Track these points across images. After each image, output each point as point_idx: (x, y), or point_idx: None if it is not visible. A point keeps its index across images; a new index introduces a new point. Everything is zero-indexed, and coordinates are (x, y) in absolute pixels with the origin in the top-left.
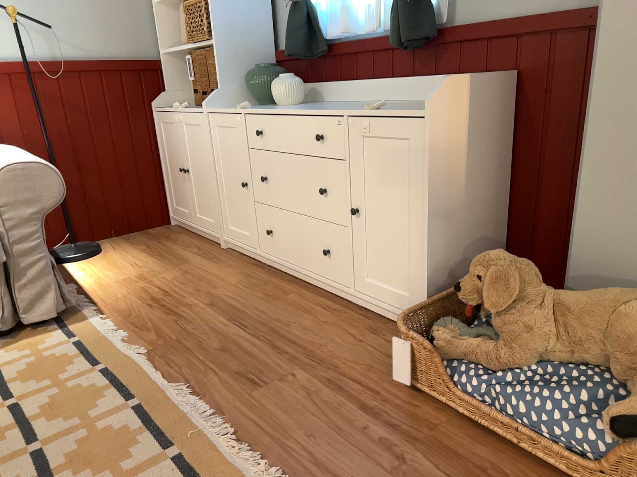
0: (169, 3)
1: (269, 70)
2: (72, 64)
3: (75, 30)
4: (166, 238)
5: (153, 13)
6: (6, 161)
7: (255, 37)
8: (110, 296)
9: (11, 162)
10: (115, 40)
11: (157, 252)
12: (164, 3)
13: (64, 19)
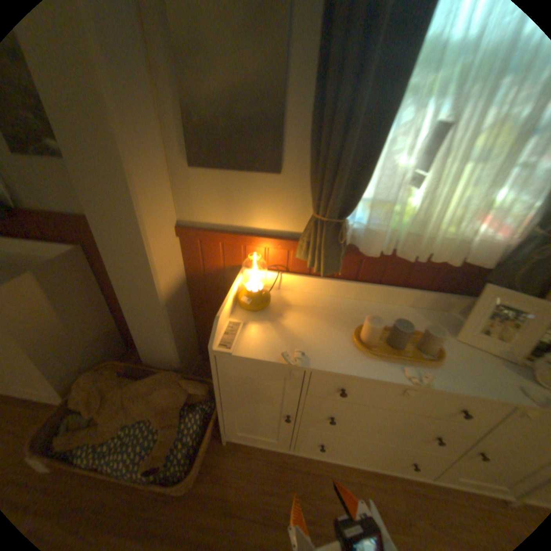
0: None
1: None
2: None
3: None
4: None
5: None
6: None
7: None
8: None
9: None
10: None
11: None
12: None
13: None
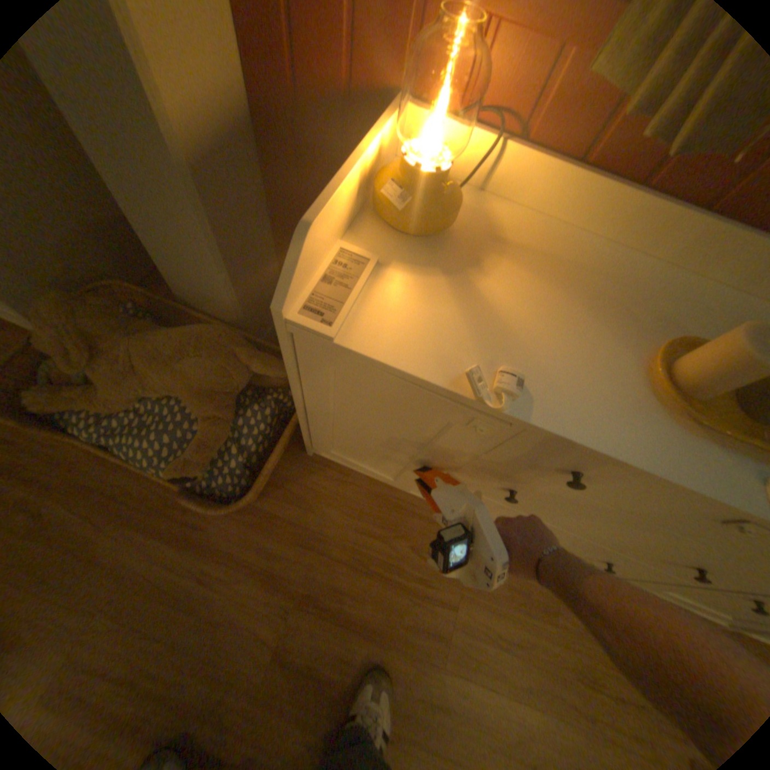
0: None
1: None
2: None
3: None
4: None
5: None
6: None
7: None
8: None
9: None
10: None
11: None
12: None
13: None
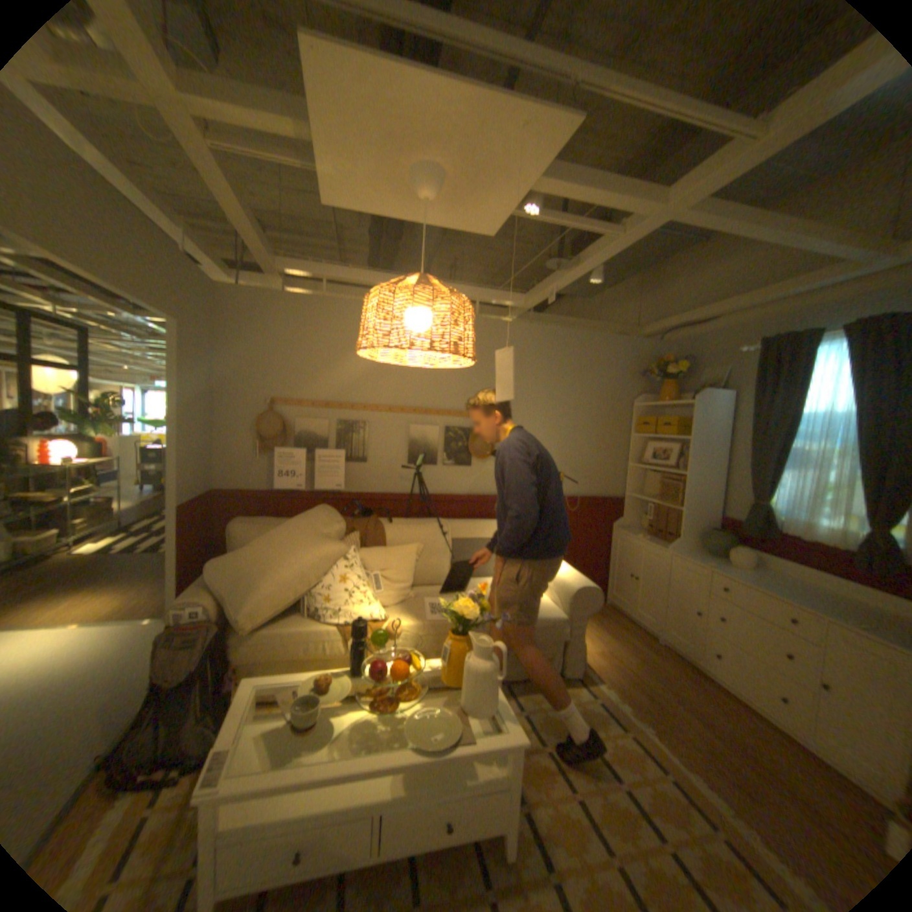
0: (638, 464)
1: (726, 537)
2: (578, 499)
3: (582, 477)
4: (610, 618)
5: (626, 468)
6: (571, 577)
7: (711, 507)
8: (599, 666)
9: (580, 582)
10: (601, 483)
11: (610, 631)
12: (635, 464)
13: (578, 472)
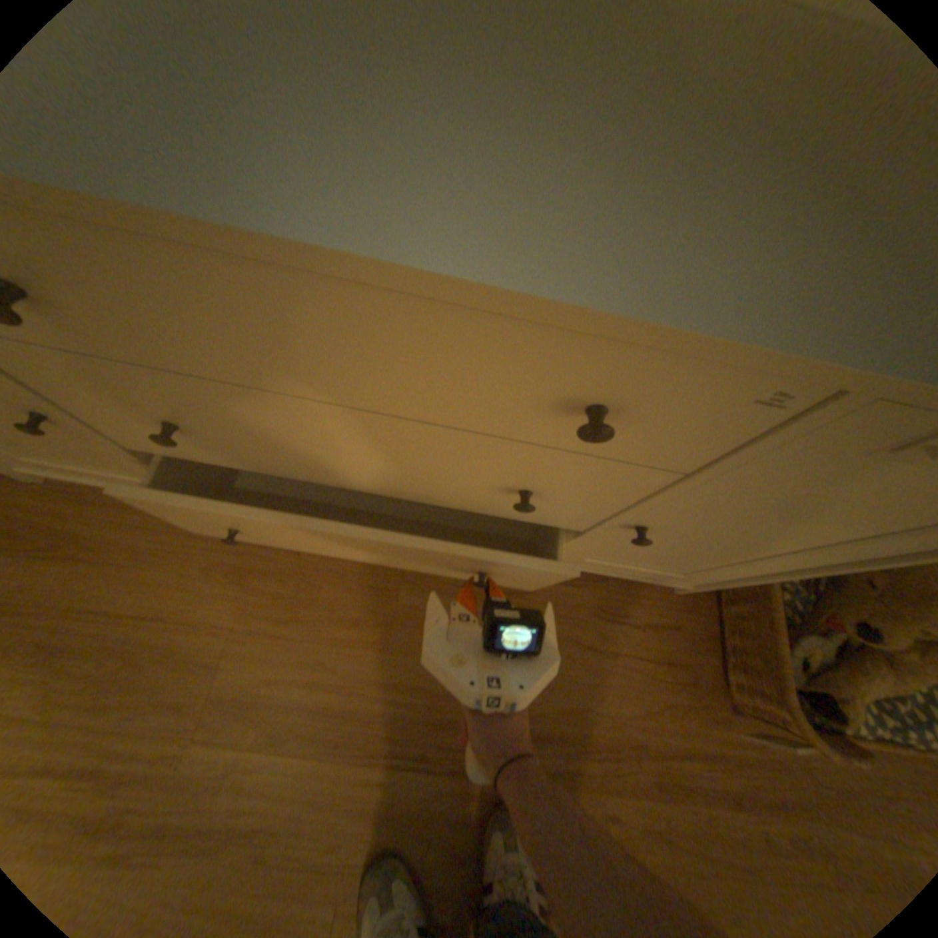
0: None
1: None
2: None
3: None
4: None
5: None
6: None
7: None
8: None
9: None
10: None
11: None
12: None
13: None
